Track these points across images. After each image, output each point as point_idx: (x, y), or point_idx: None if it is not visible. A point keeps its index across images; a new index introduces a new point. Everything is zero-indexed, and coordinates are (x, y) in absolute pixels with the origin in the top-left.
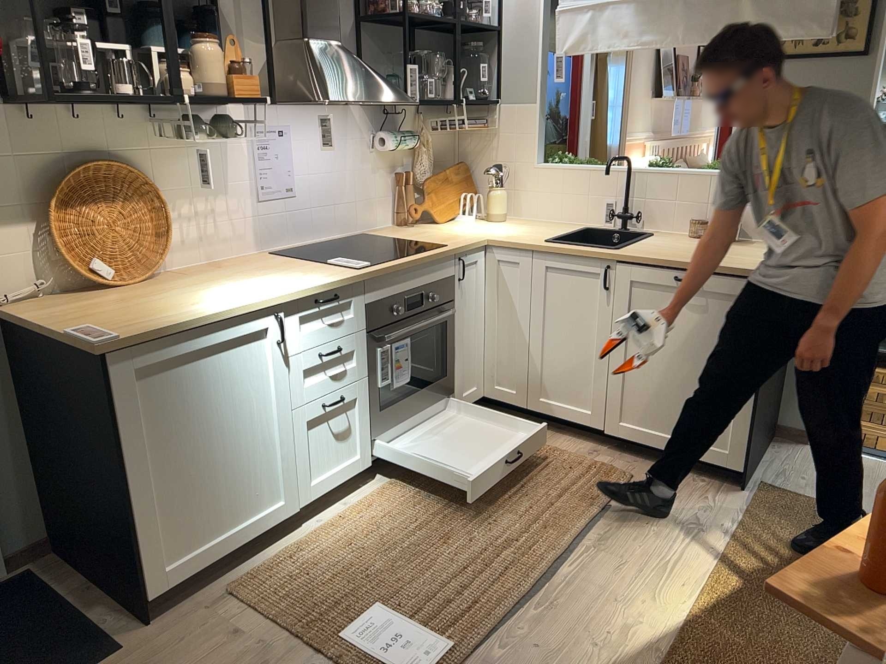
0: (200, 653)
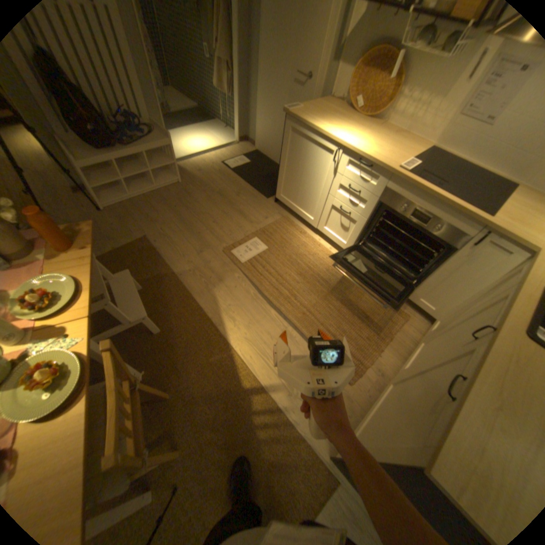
0: (260, 211)
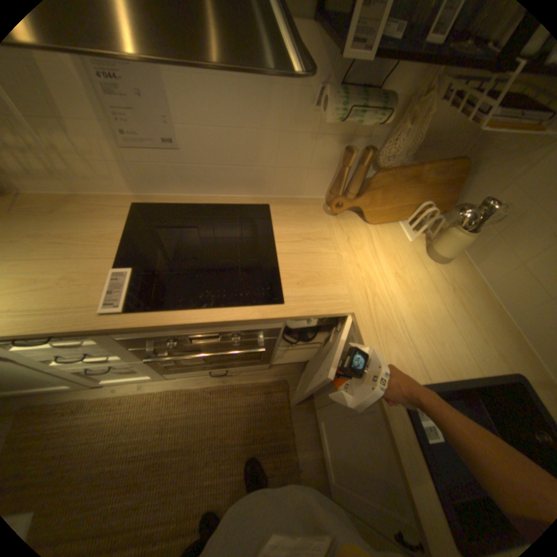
0: None
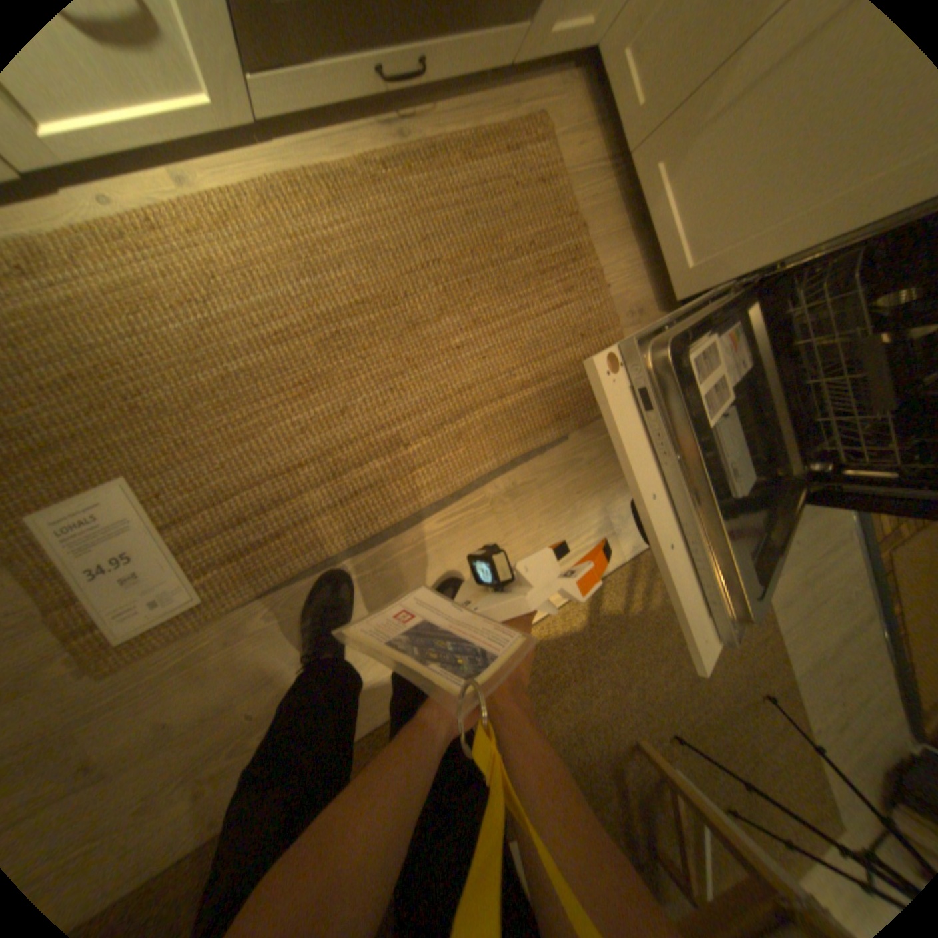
0: None
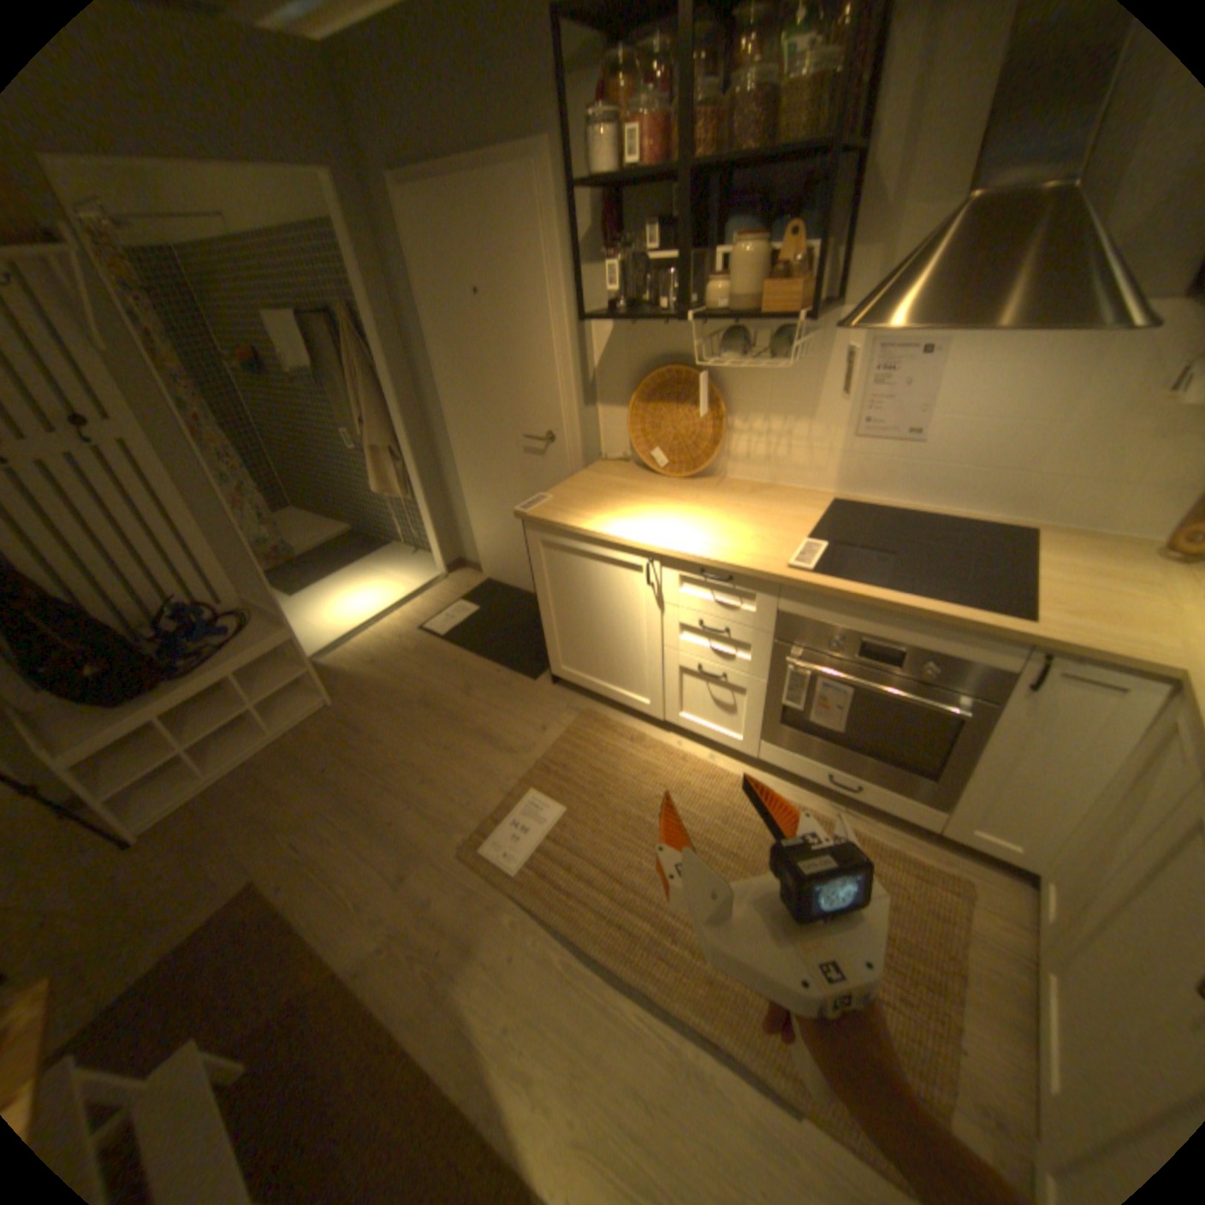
0: (526, 716)
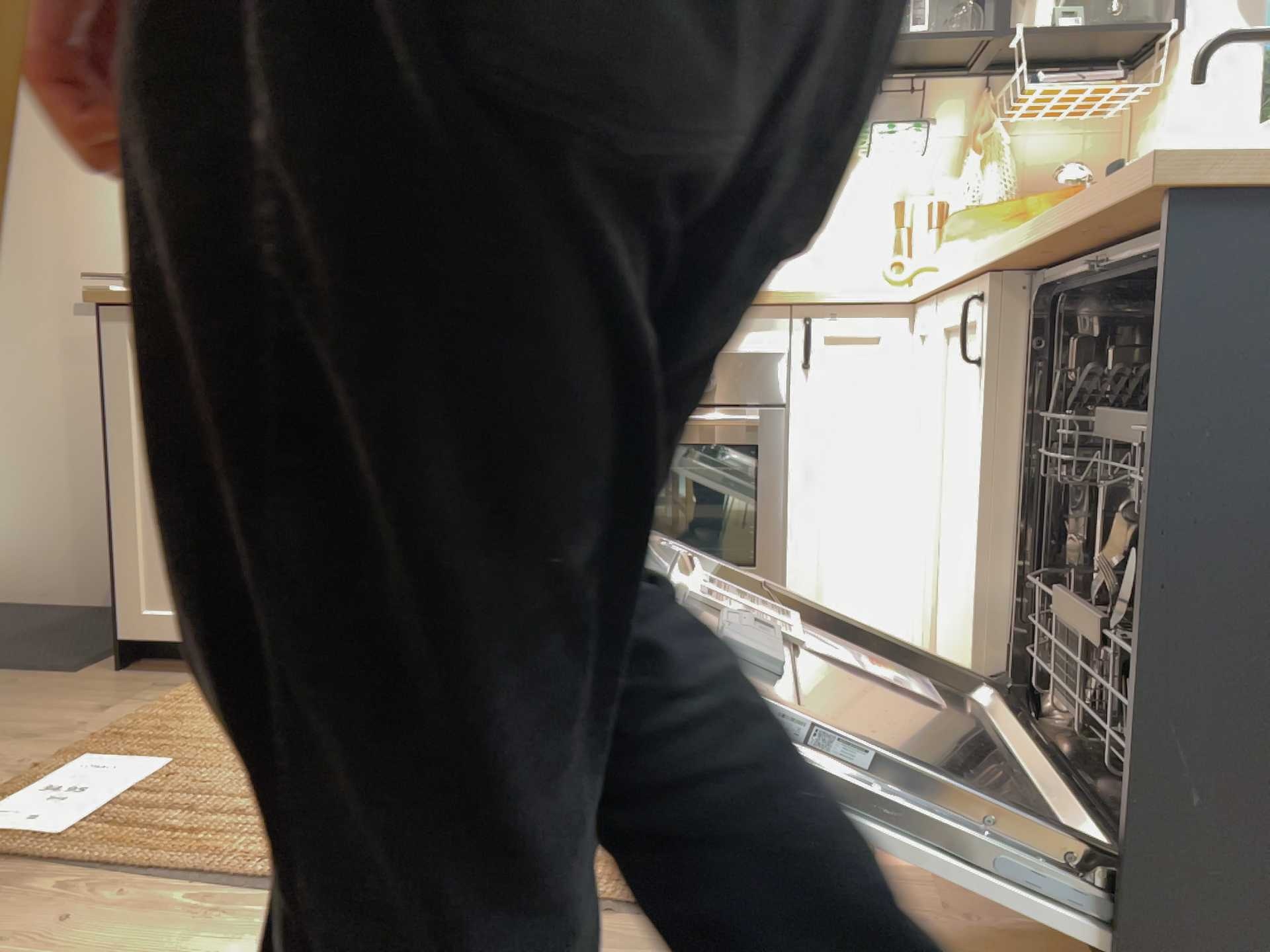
0: (62, 705)
